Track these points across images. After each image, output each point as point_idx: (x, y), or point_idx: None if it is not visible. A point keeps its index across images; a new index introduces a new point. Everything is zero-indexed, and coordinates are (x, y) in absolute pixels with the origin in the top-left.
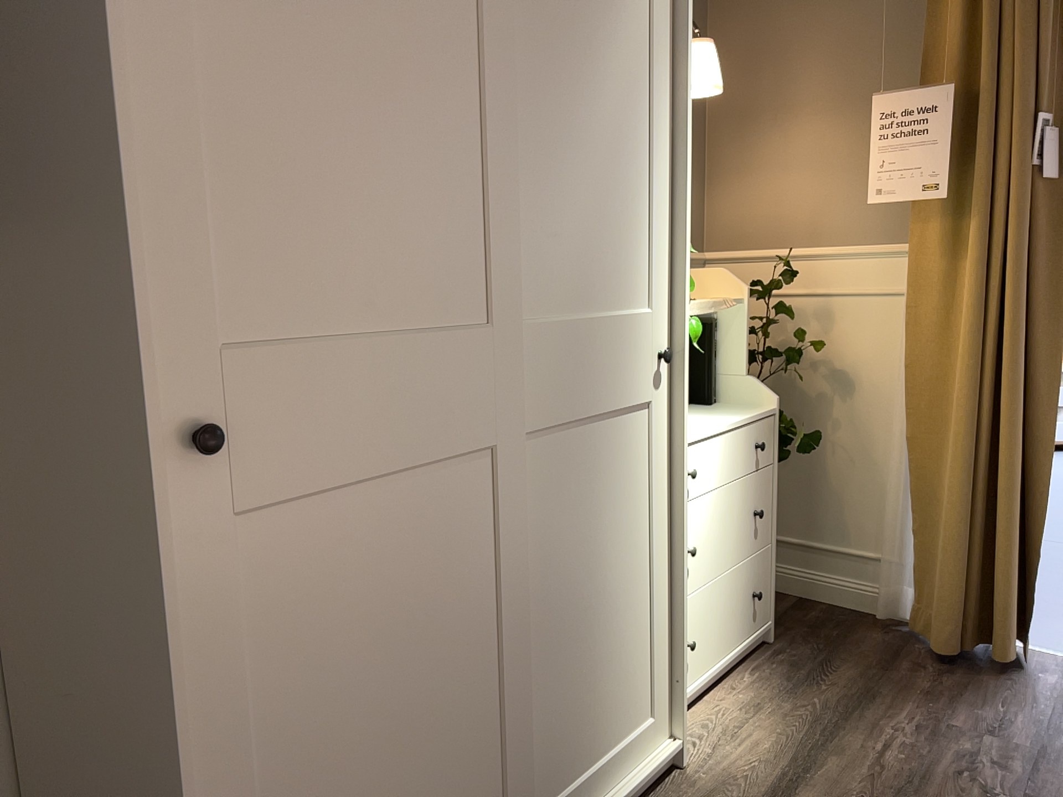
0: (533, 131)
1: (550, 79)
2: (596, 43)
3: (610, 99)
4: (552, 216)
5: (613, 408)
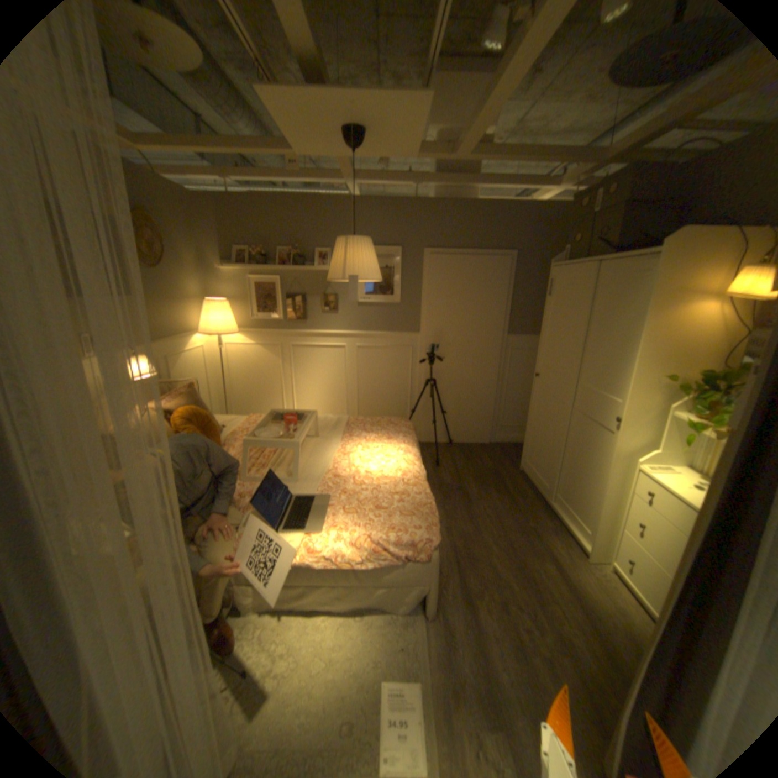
0: (595, 332)
1: (603, 317)
2: (622, 302)
3: (625, 320)
4: (595, 356)
5: (601, 424)
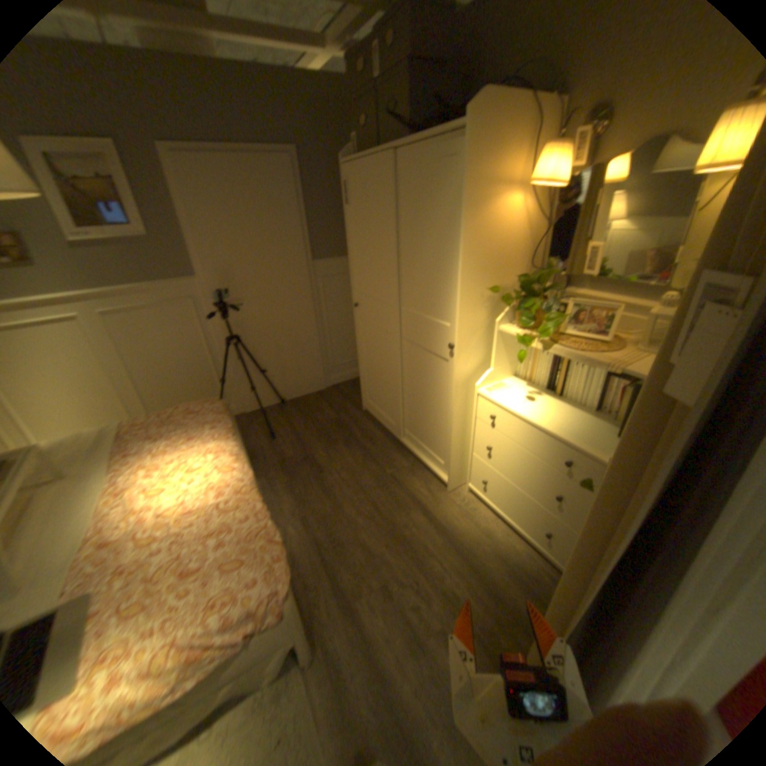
0: (405, 246)
1: (410, 226)
2: (429, 204)
3: (435, 227)
4: (411, 275)
5: (432, 353)
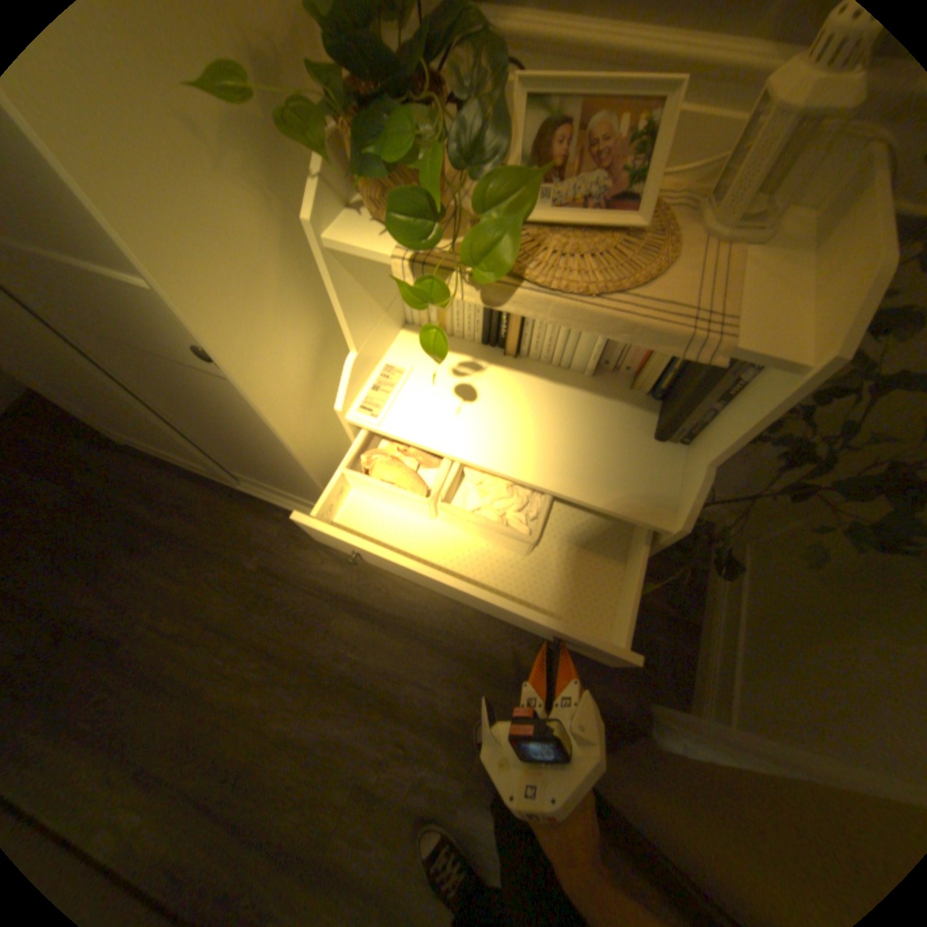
0: None
1: None
2: None
3: None
4: None
5: (166, 358)
